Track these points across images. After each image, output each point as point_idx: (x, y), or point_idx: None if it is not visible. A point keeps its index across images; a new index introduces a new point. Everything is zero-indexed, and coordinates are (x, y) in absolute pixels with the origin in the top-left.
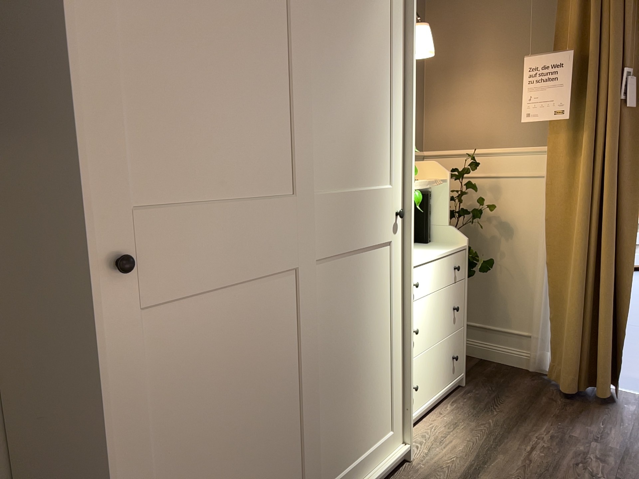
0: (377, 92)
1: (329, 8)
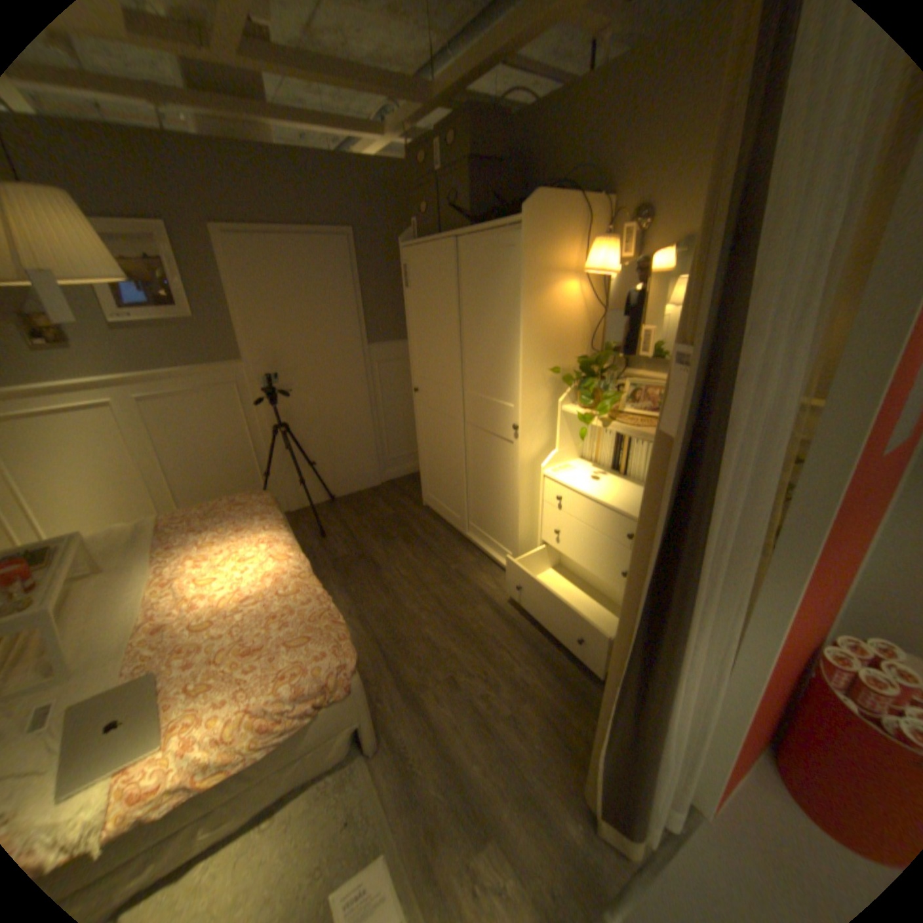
0: (503, 344)
1: (473, 300)
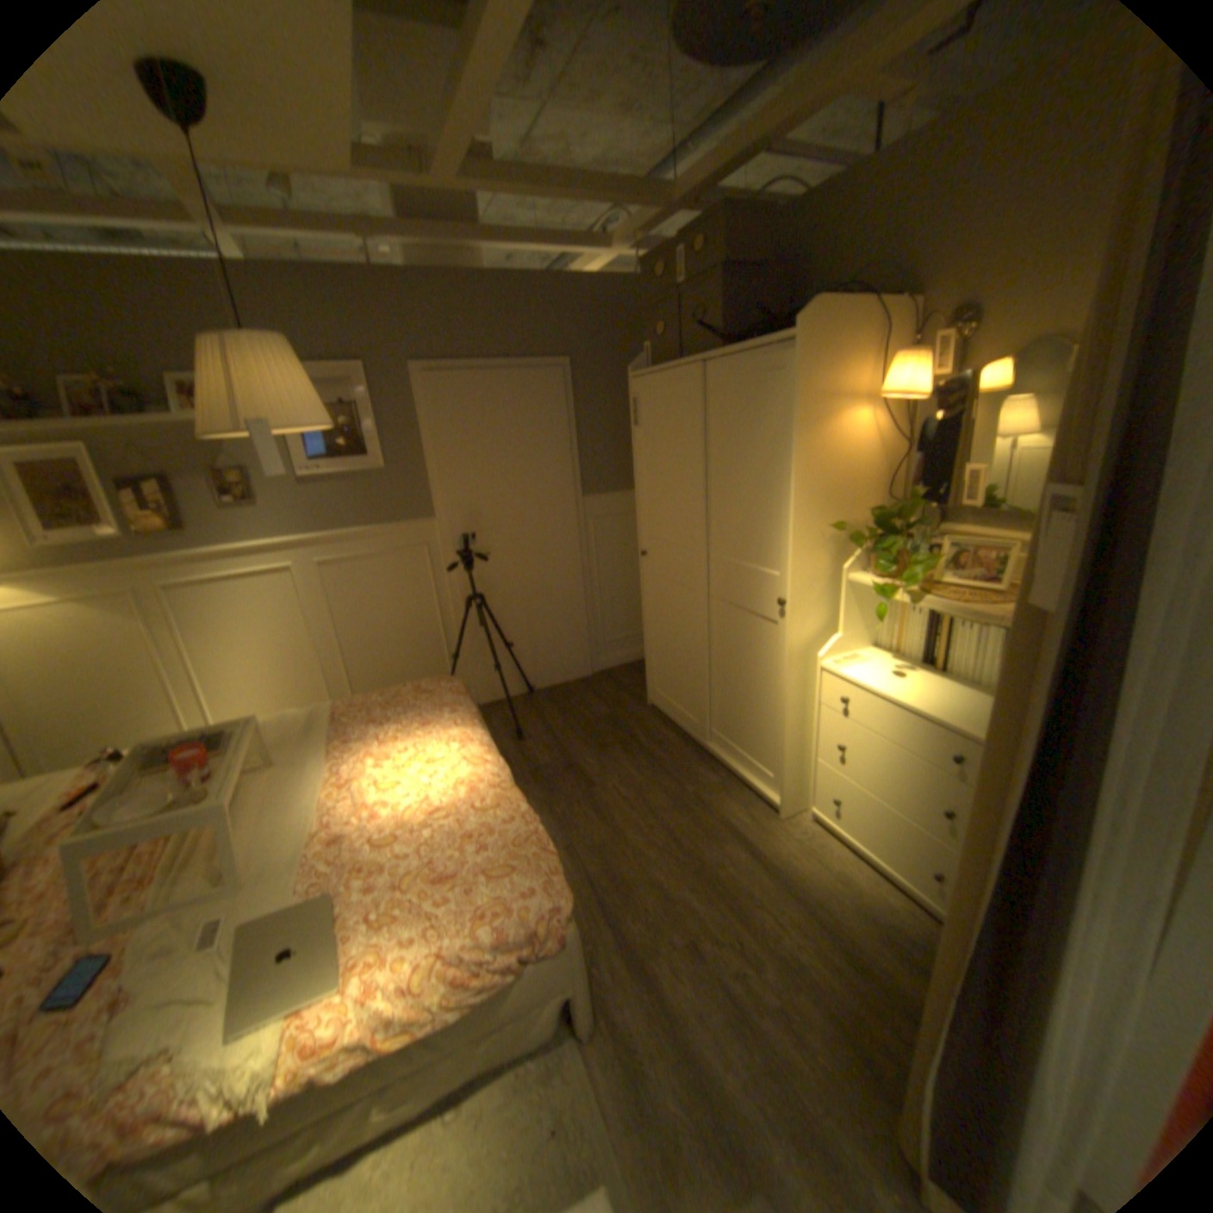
0: (766, 493)
1: (724, 438)
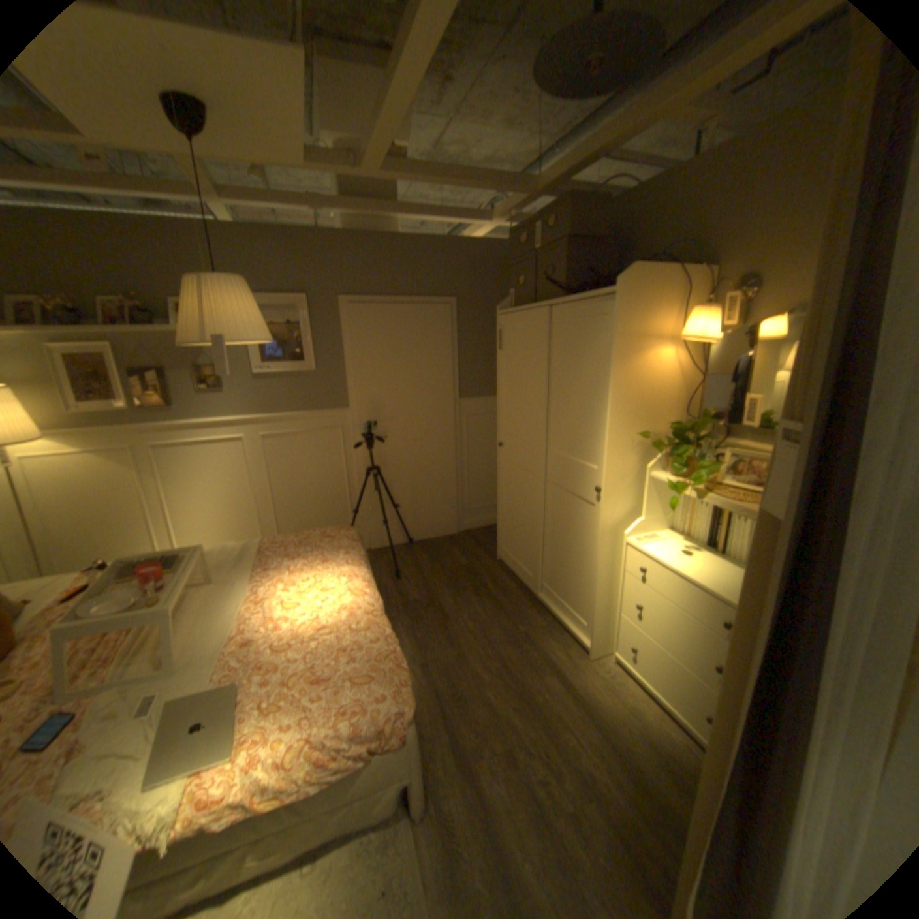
0: (590, 406)
1: (563, 363)
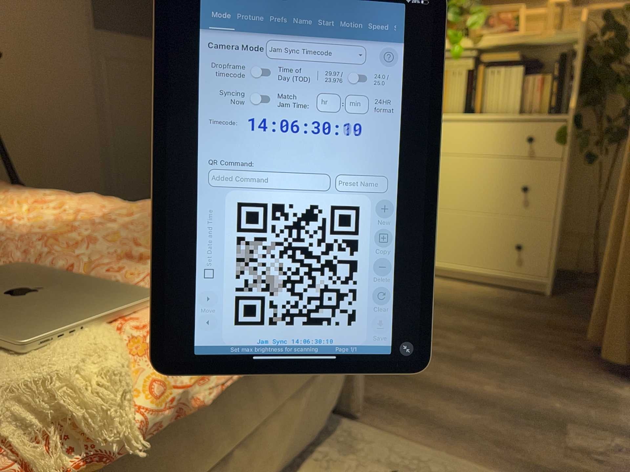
0: None
1: None
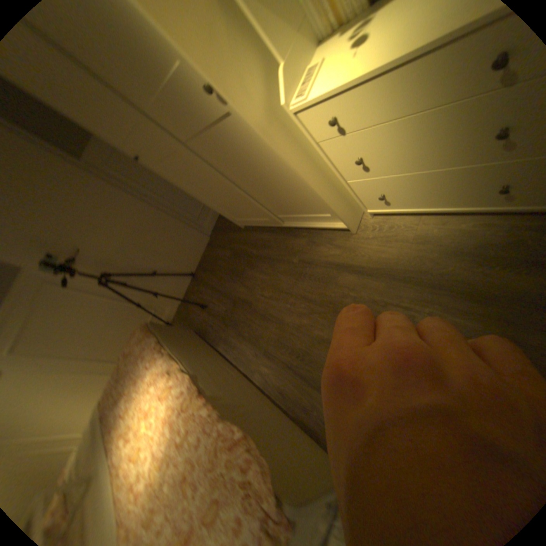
0: None
1: None
